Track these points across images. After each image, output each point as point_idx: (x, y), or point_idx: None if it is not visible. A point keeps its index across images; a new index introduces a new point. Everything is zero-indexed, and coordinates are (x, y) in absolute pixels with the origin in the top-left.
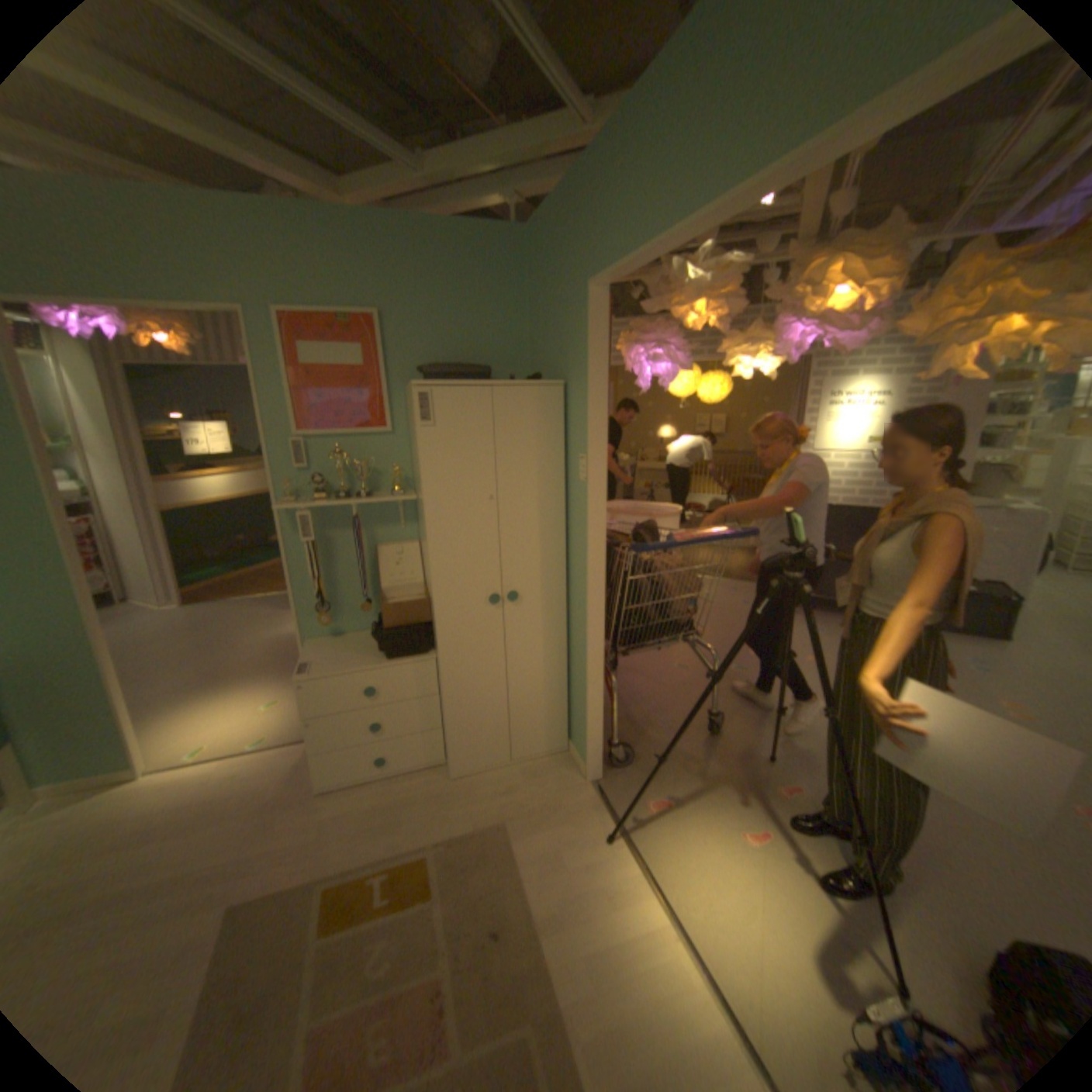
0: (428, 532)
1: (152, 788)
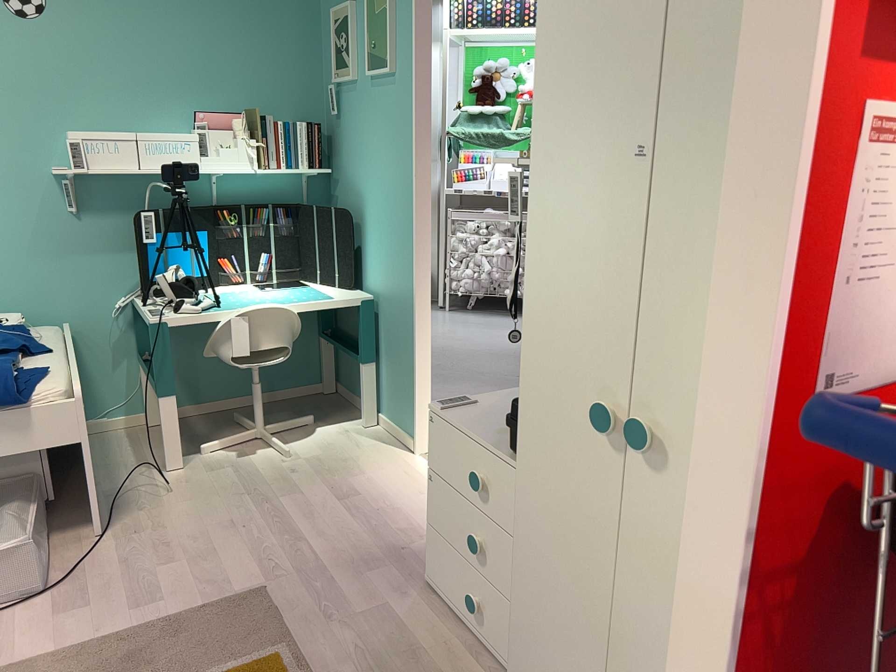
0: (532, 209)
1: (408, 467)
